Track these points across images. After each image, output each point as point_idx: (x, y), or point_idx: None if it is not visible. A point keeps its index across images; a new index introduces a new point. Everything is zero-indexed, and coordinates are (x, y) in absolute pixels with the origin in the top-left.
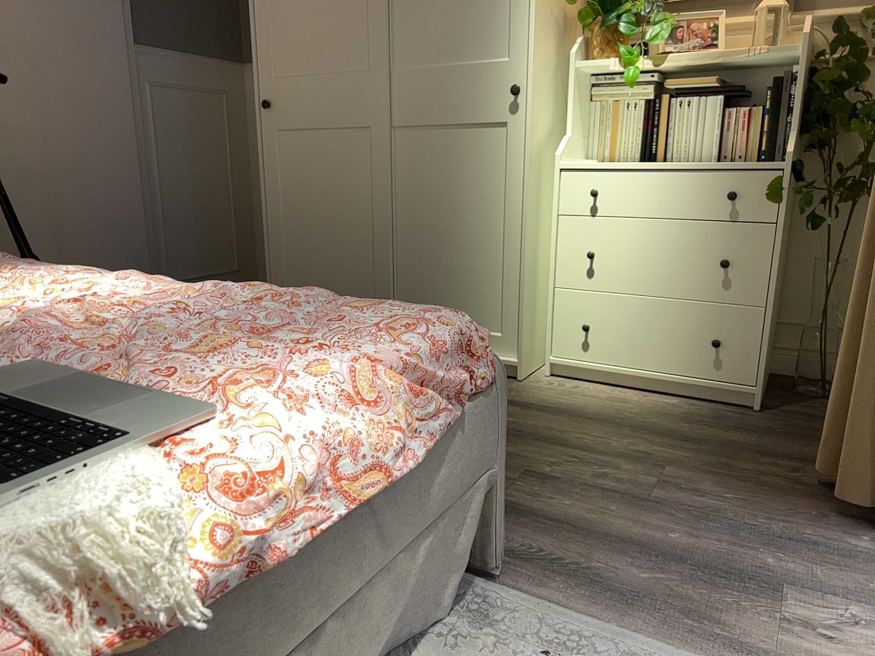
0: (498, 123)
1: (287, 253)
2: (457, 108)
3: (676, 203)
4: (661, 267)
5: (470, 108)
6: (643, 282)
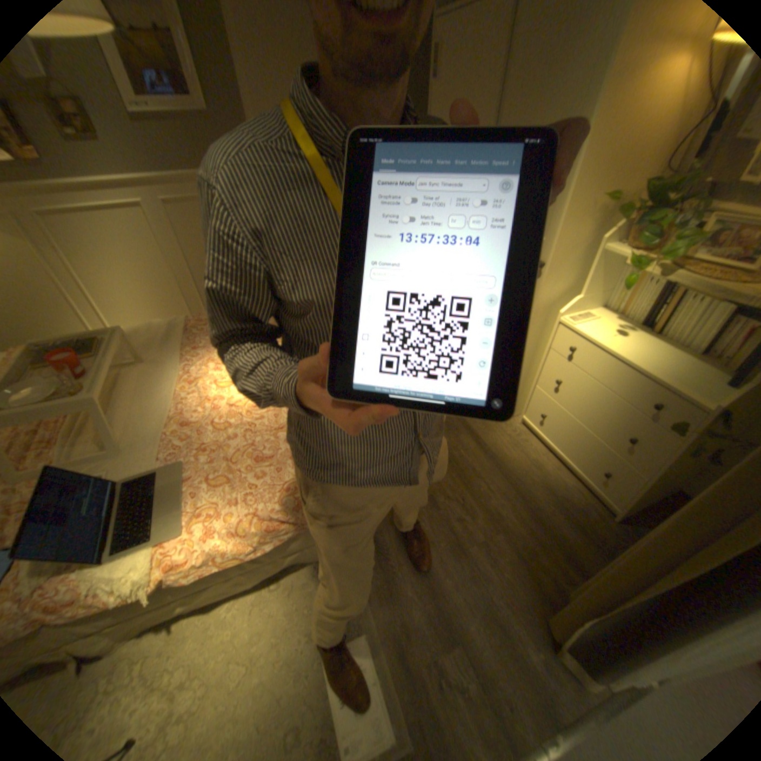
0: None
1: None
2: None
3: (620, 385)
4: (595, 414)
5: None
6: (582, 414)
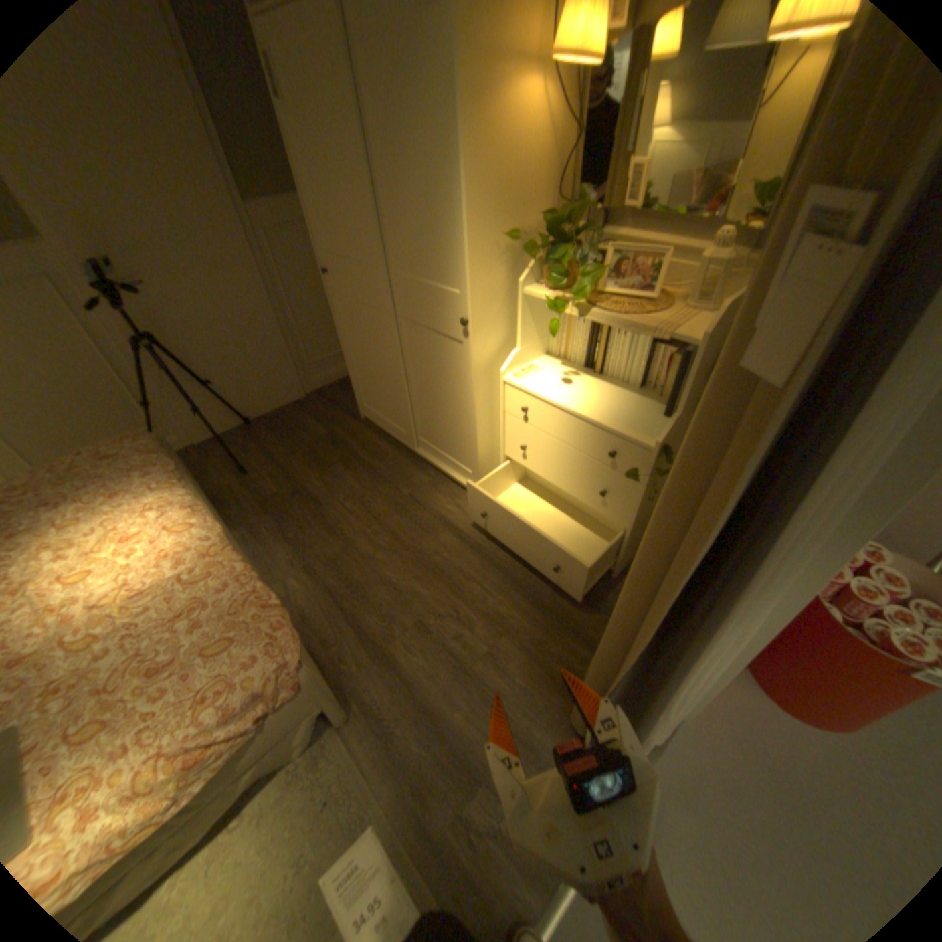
0: (458, 340)
1: (359, 374)
2: (432, 318)
3: (577, 439)
4: (565, 474)
5: (440, 321)
6: (555, 477)
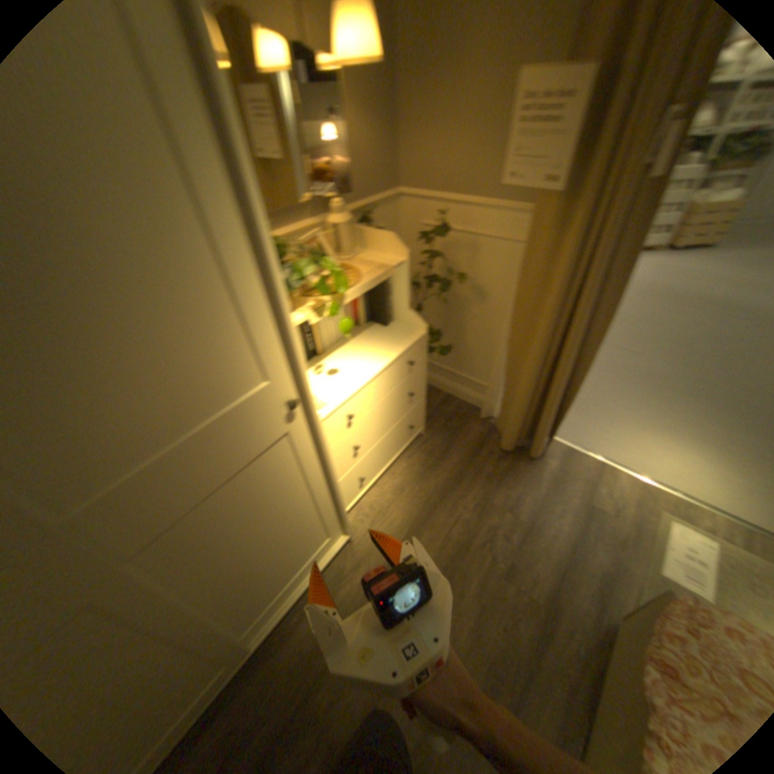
0: (281, 437)
1: None
2: (229, 464)
3: (390, 384)
4: (388, 419)
5: (246, 450)
6: (382, 432)
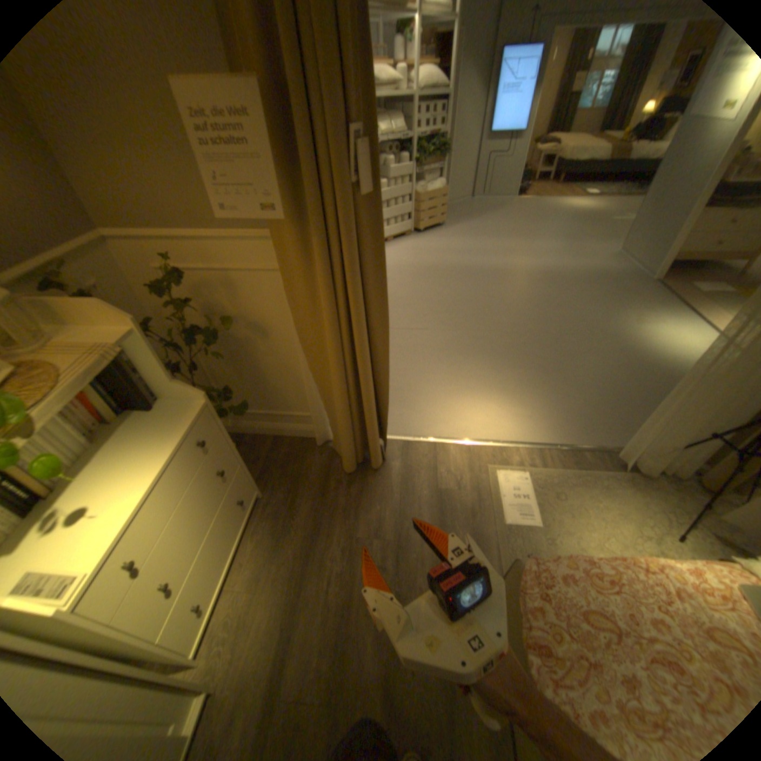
0: None
1: None
2: None
3: (179, 486)
4: (199, 521)
5: None
6: (197, 541)
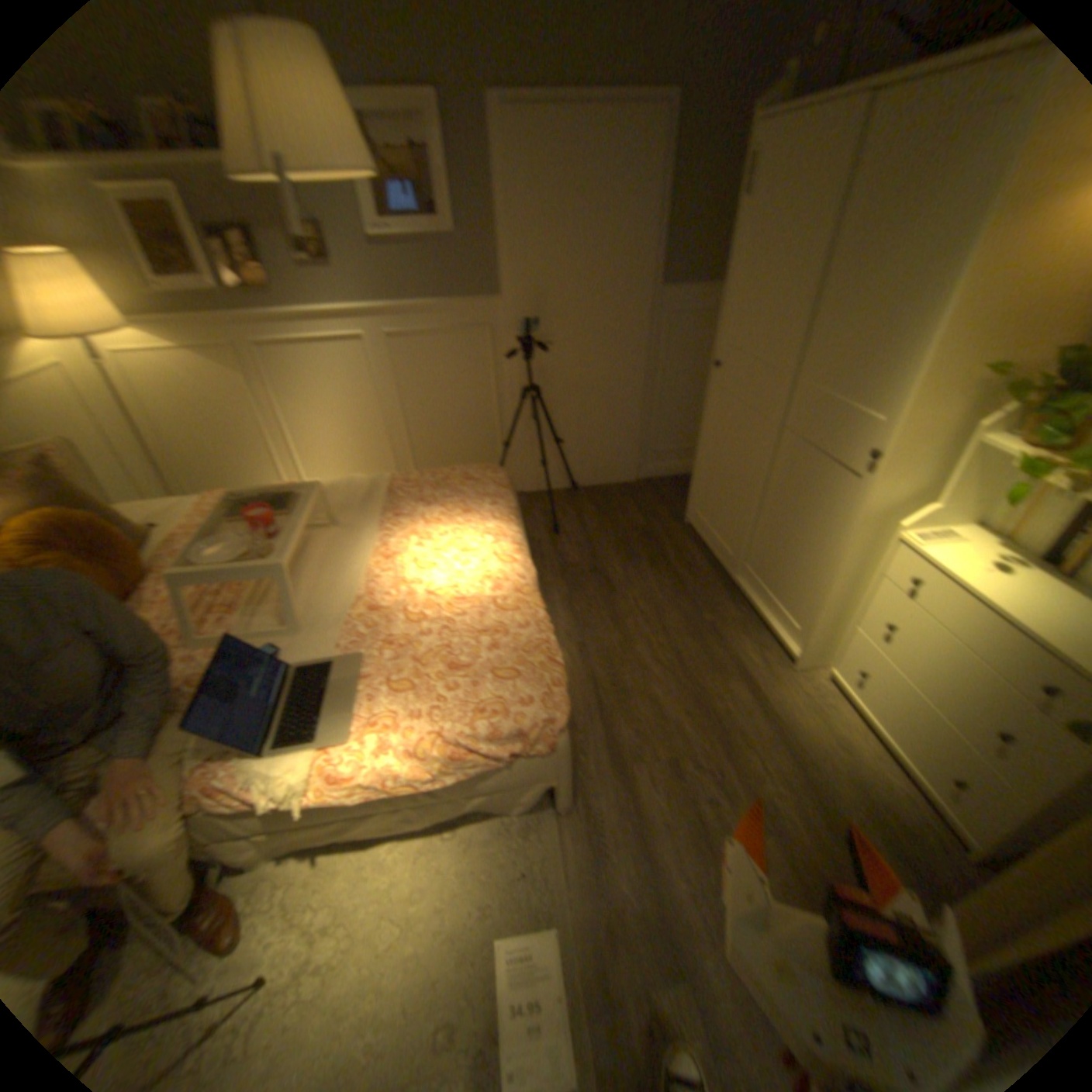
0: (857, 472)
1: (706, 476)
2: (832, 440)
3: (992, 647)
4: (949, 686)
5: (841, 446)
6: (928, 682)
